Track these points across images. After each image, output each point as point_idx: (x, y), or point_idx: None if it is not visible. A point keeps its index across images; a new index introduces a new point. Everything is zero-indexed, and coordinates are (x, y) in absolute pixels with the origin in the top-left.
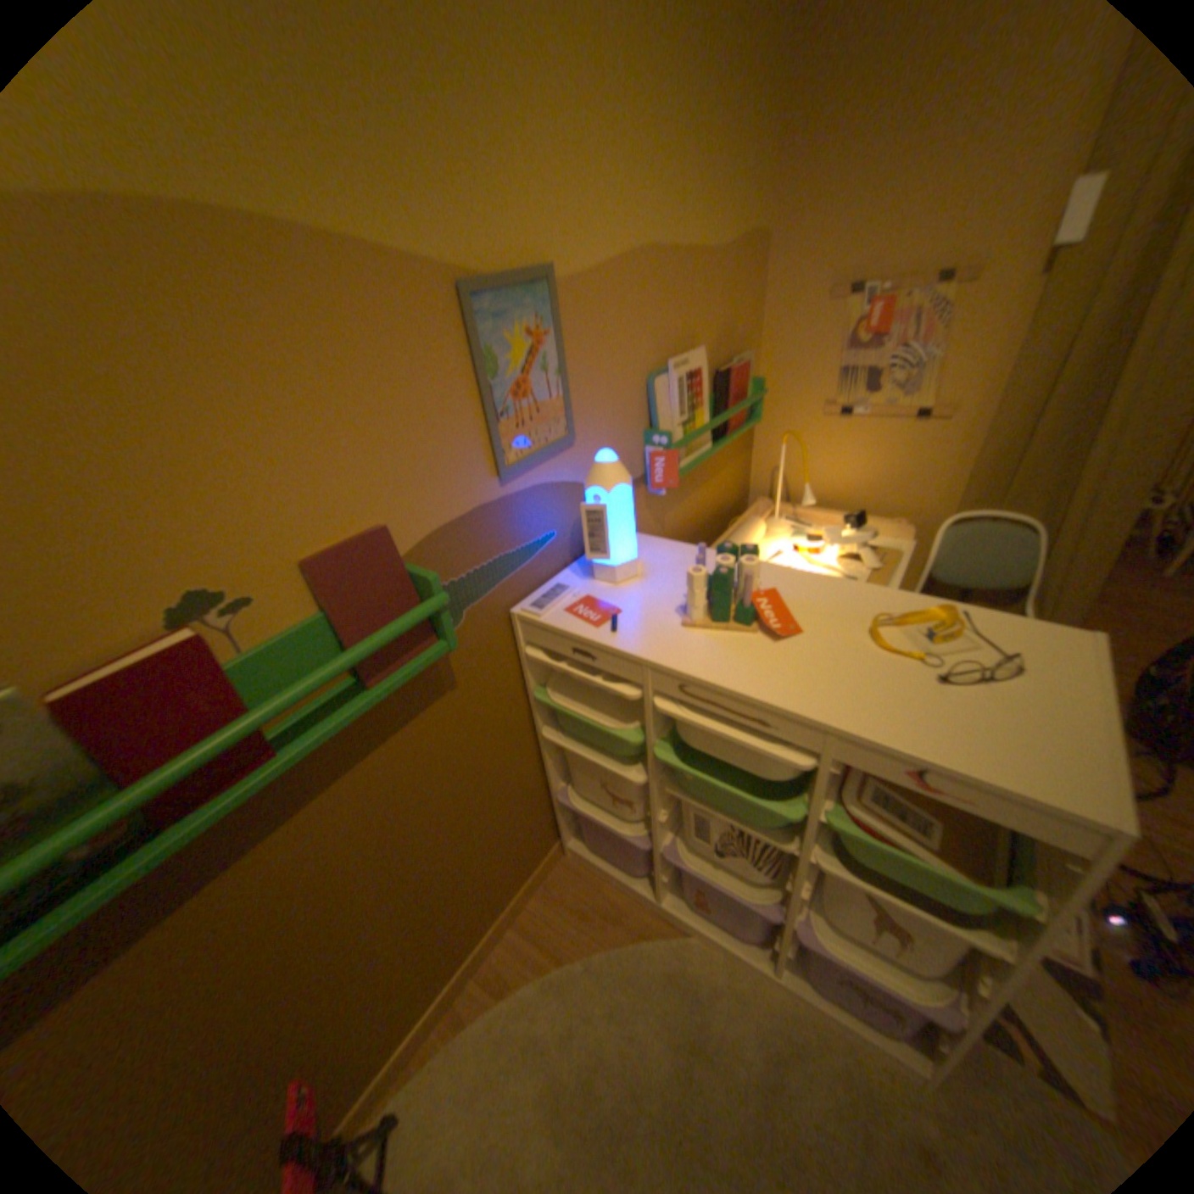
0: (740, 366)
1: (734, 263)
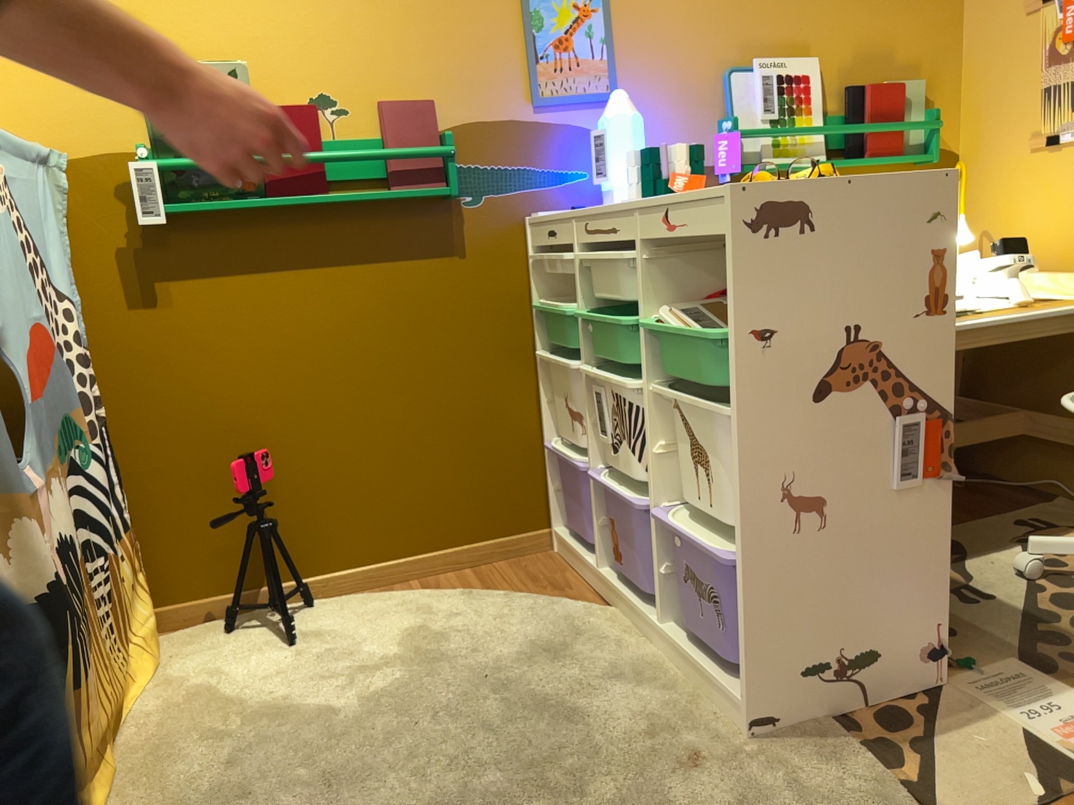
0: (877, 84)
1: None
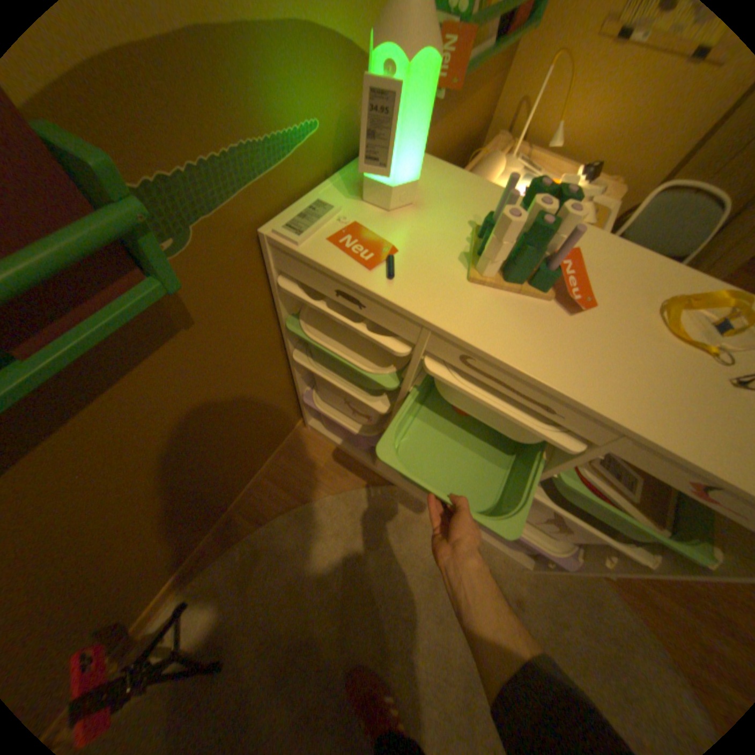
0: None
1: None
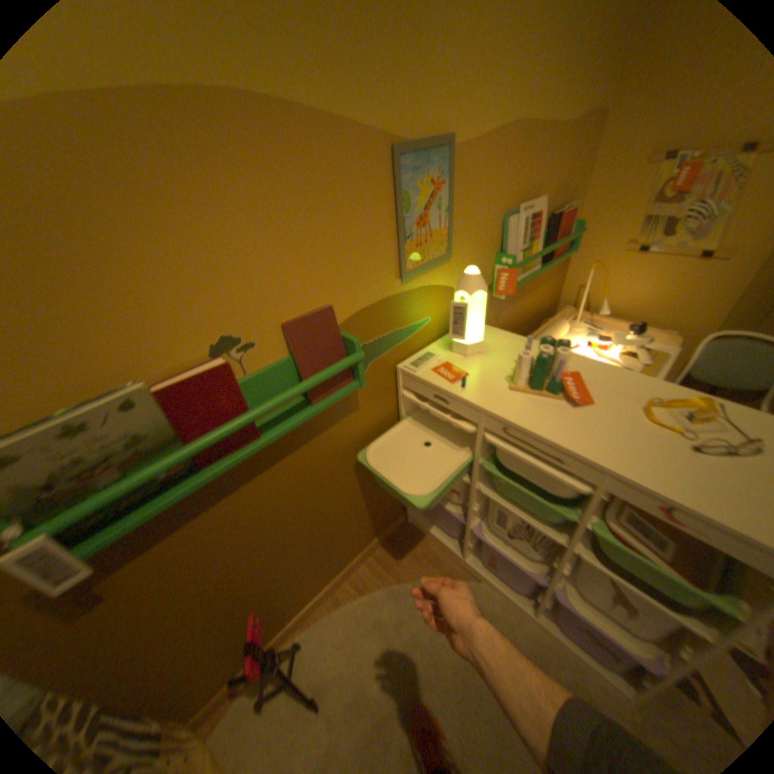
0: (569, 211)
1: (577, 134)
